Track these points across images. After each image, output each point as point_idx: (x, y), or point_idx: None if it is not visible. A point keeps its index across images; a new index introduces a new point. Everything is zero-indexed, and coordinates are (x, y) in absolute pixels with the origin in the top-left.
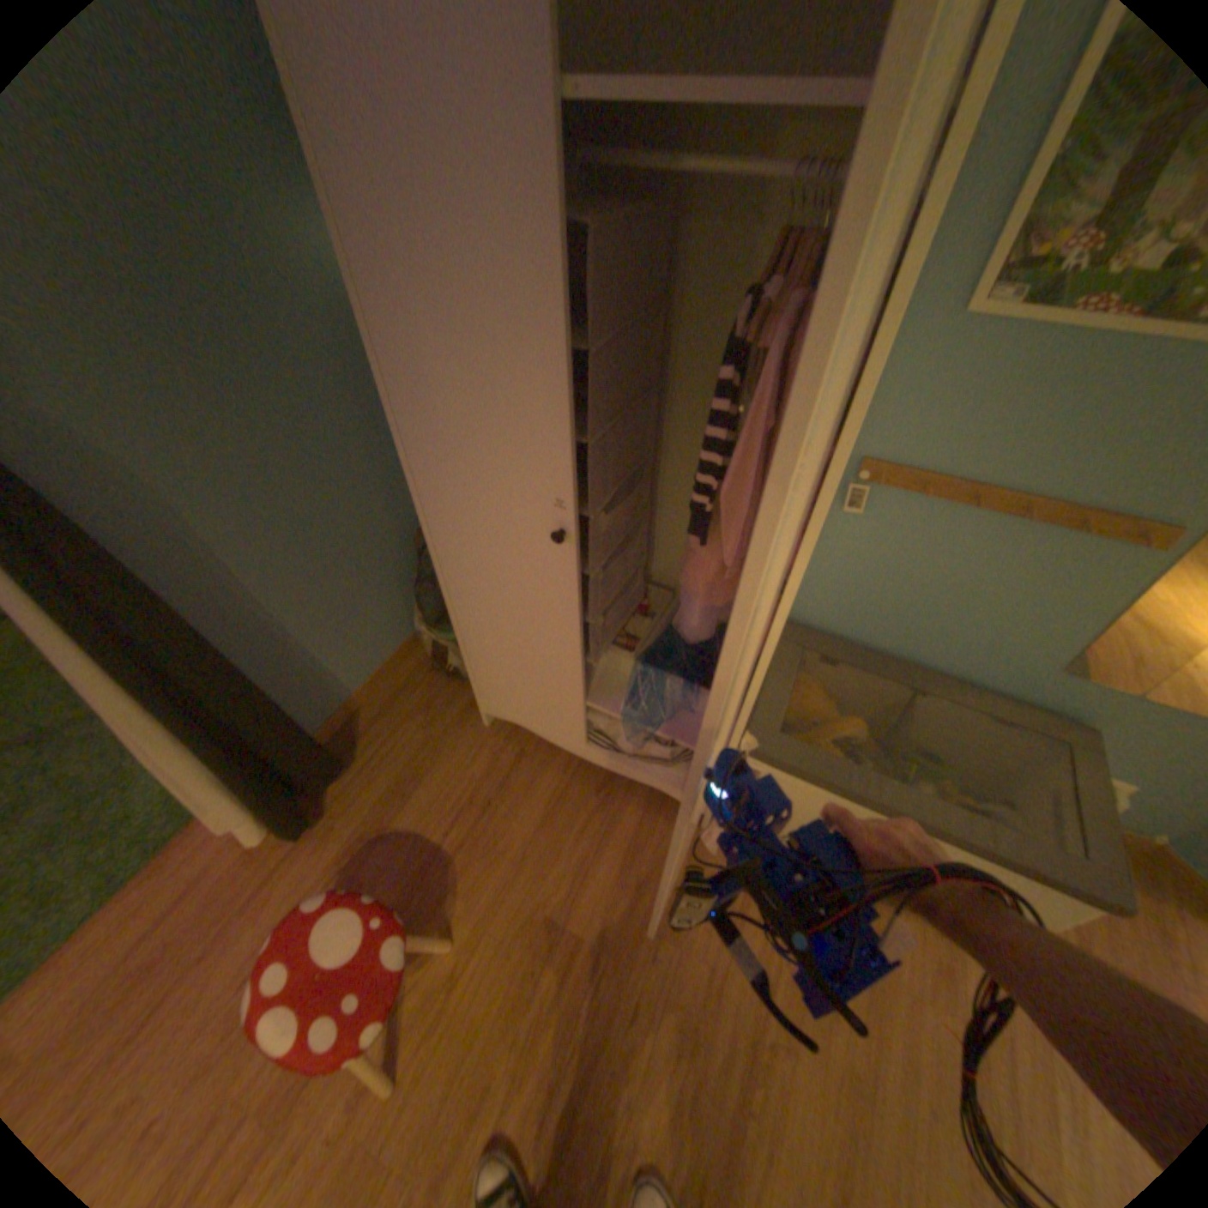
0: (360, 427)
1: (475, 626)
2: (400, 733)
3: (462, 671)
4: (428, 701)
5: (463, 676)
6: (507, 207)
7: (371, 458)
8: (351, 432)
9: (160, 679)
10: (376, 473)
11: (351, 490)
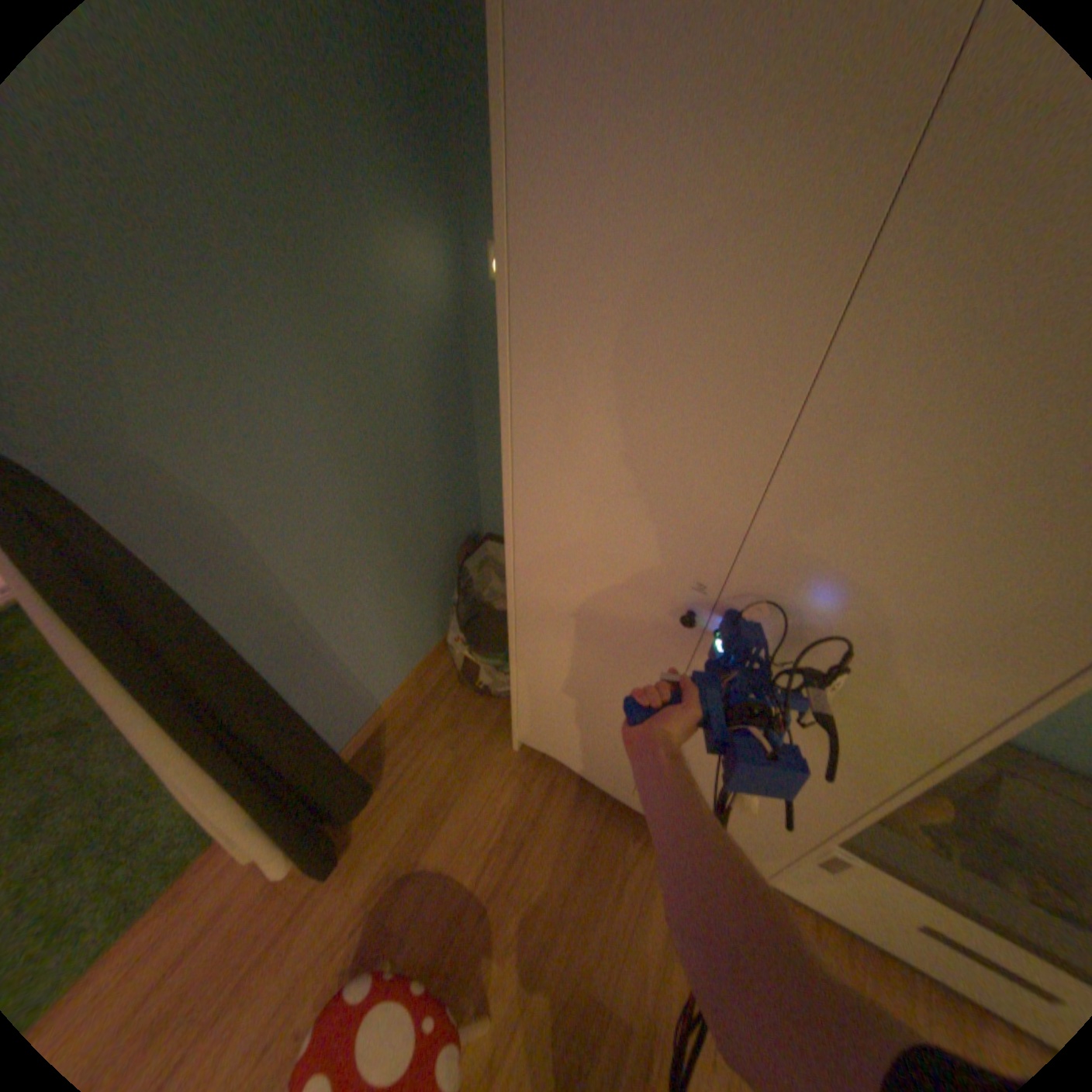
0: (426, 449)
1: (538, 669)
2: (428, 751)
3: (494, 689)
4: (456, 717)
5: (492, 694)
6: (769, 283)
7: (431, 478)
8: (418, 455)
9: (223, 733)
10: (433, 492)
11: (410, 511)
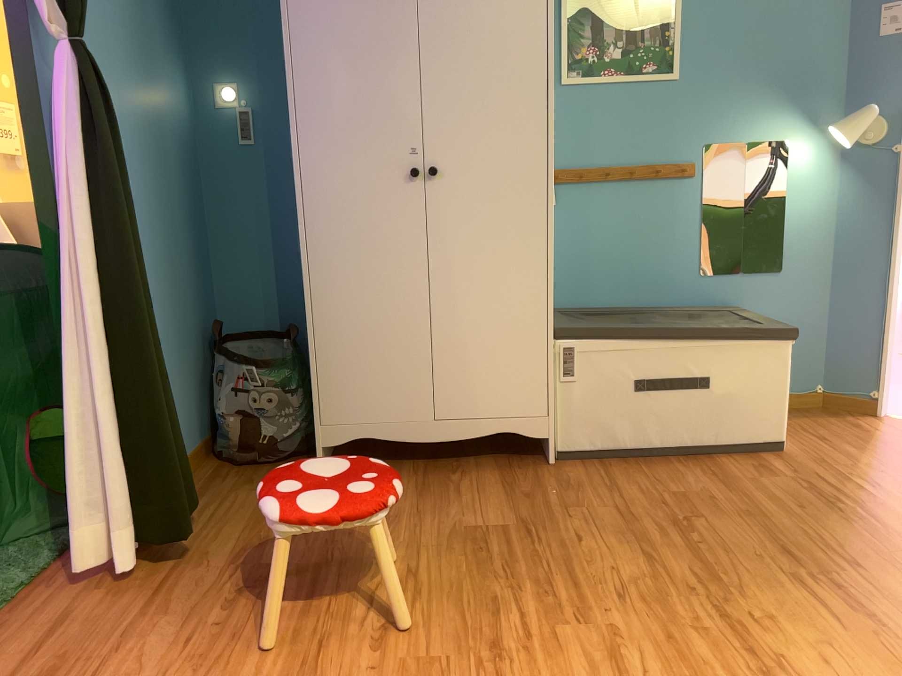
0: (184, 218)
1: (327, 309)
2: (230, 495)
3: (278, 436)
4: (245, 477)
5: (276, 446)
6: (387, 4)
7: (187, 246)
8: (180, 218)
9: (126, 290)
10: (189, 260)
11: (177, 264)
